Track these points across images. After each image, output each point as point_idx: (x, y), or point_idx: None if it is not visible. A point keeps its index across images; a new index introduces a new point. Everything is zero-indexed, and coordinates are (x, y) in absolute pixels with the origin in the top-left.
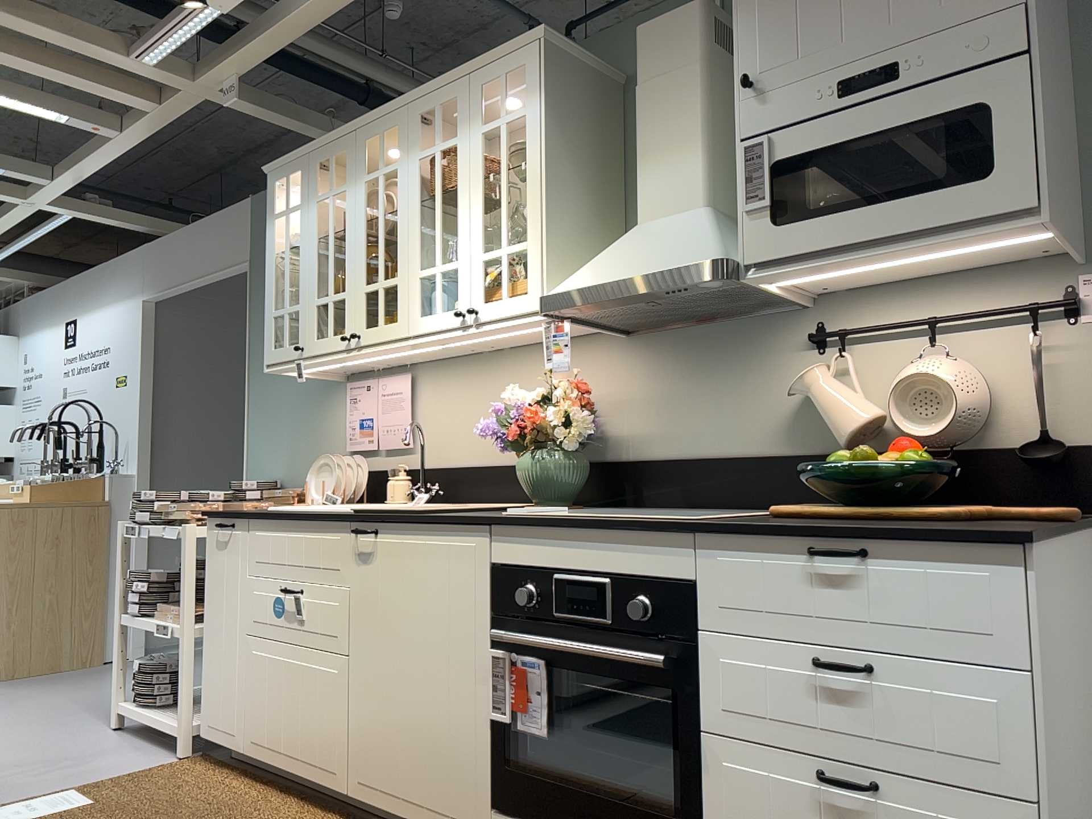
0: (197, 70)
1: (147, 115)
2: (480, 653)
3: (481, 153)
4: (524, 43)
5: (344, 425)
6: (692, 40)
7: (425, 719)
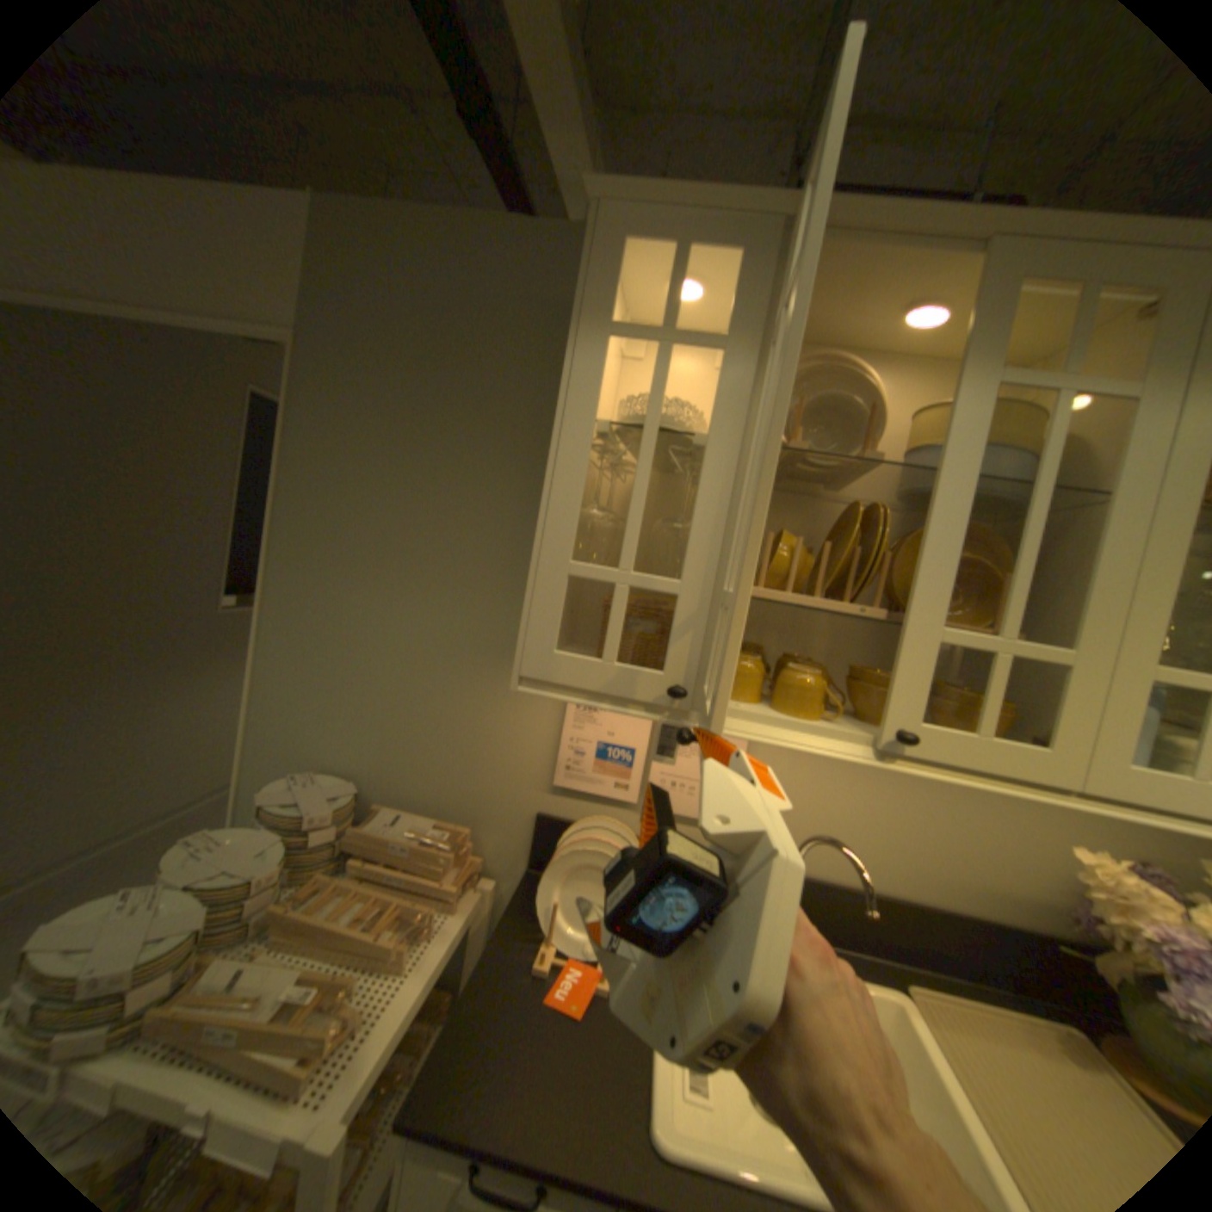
0: None
1: None
2: None
3: None
4: None
5: (547, 732)
6: None
7: None
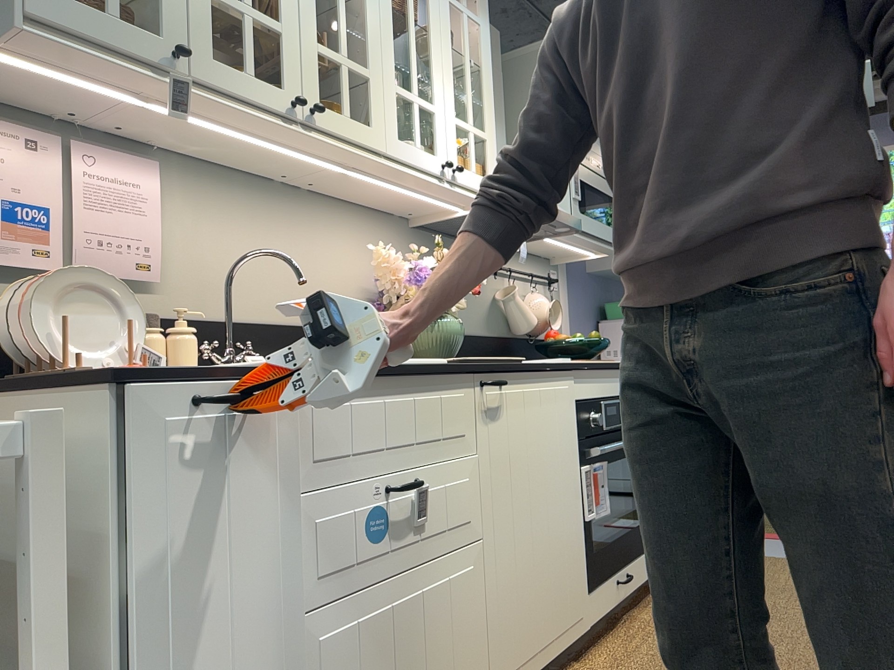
0: None
1: None
2: (577, 473)
3: (450, 20)
4: None
5: None
6: (500, 55)
7: (551, 555)
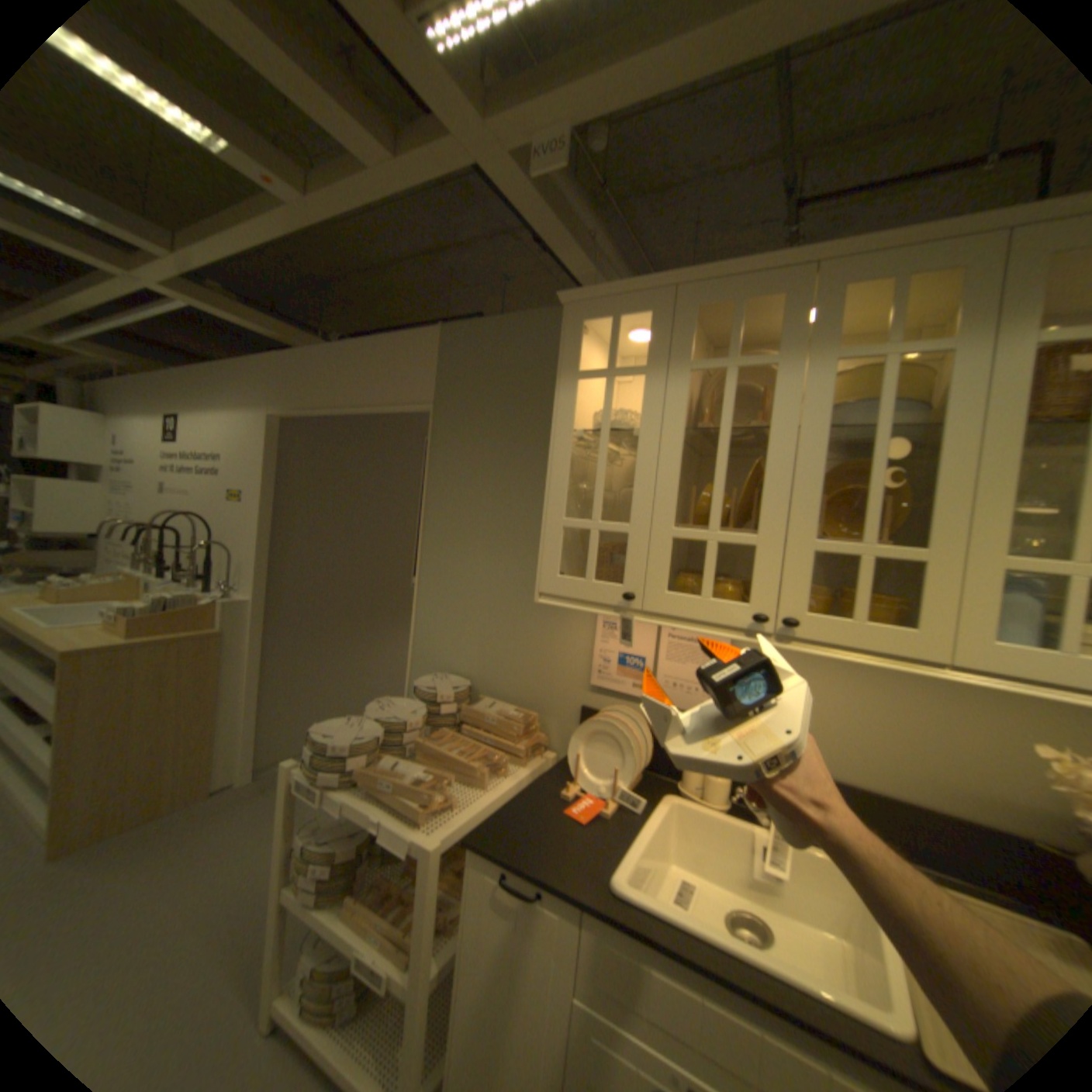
0: (485, 90)
1: (354, 167)
2: None
3: None
4: None
5: (585, 647)
6: None
7: None
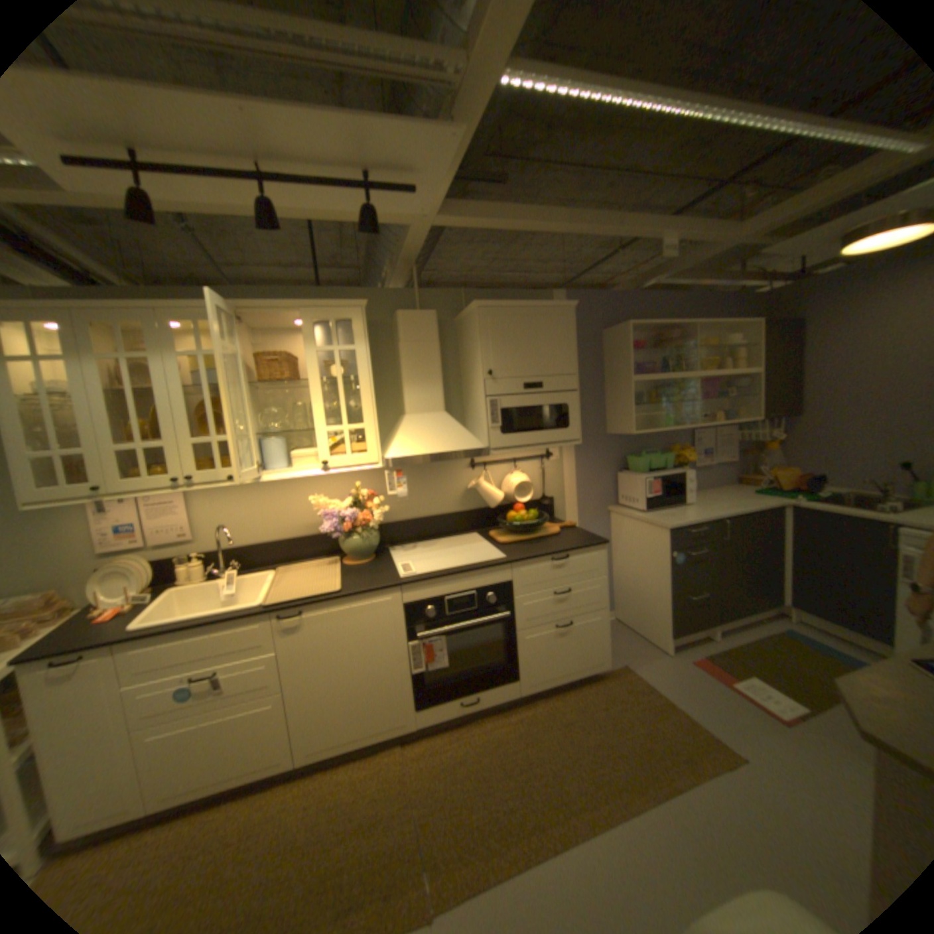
0: None
1: None
2: (401, 647)
3: (319, 364)
4: (352, 304)
5: (87, 532)
6: (434, 329)
7: (363, 695)
